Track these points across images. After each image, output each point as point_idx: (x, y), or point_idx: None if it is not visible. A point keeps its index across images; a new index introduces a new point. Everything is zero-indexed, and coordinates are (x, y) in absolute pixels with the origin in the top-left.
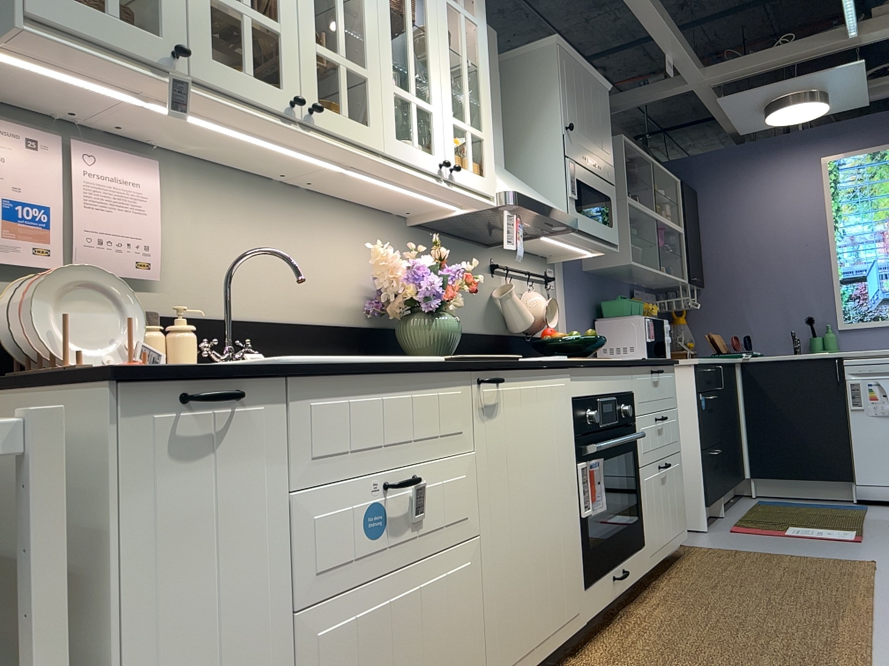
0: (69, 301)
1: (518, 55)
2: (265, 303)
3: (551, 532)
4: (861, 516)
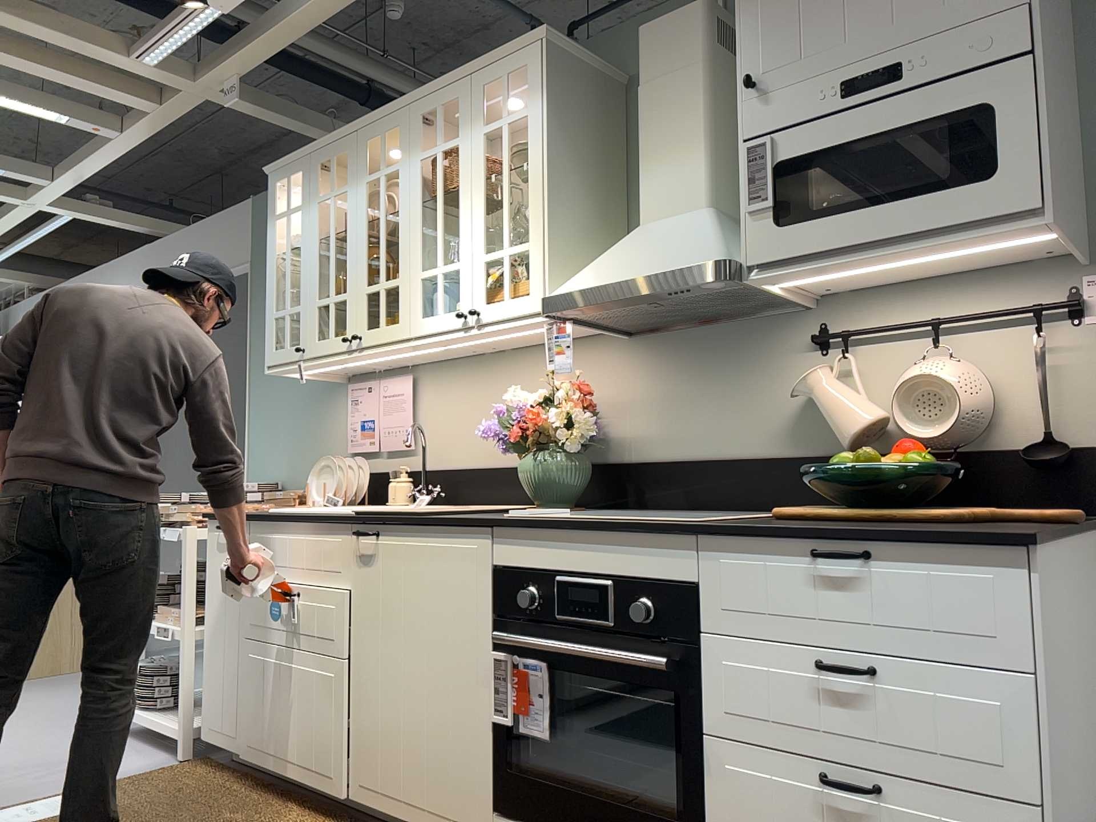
0: (327, 473)
1: None
2: (475, 453)
3: (435, 705)
4: None
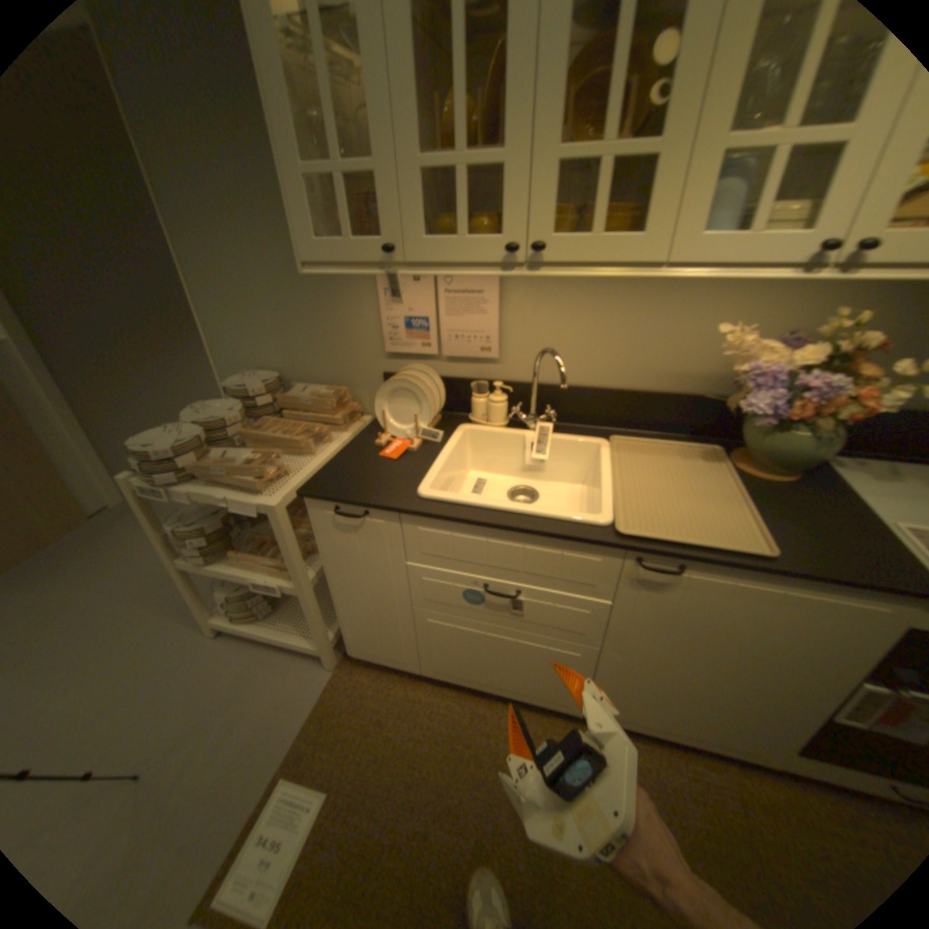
0: (402, 395)
1: None
2: (596, 372)
3: (743, 697)
4: None
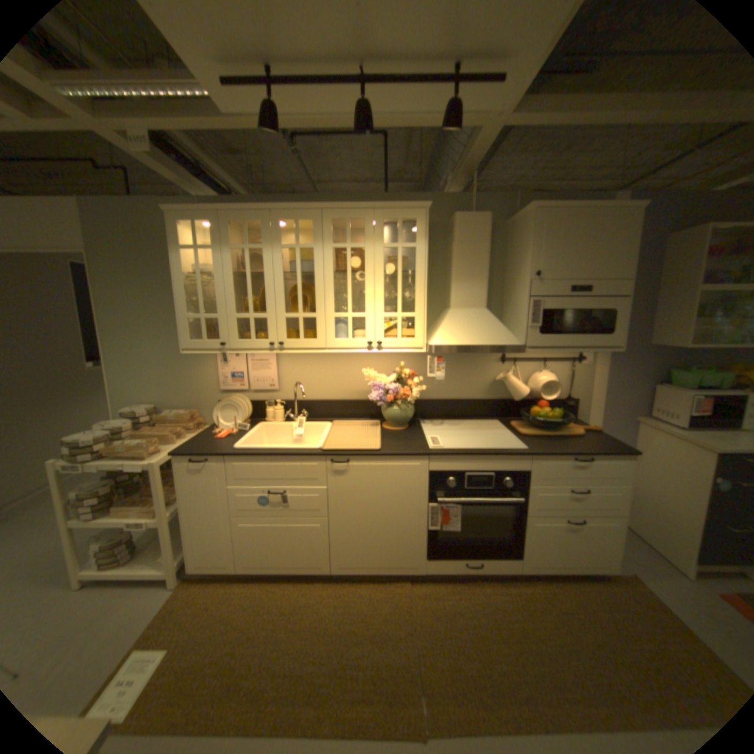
0: (228, 408)
1: (519, 215)
2: (324, 393)
3: (392, 528)
4: None
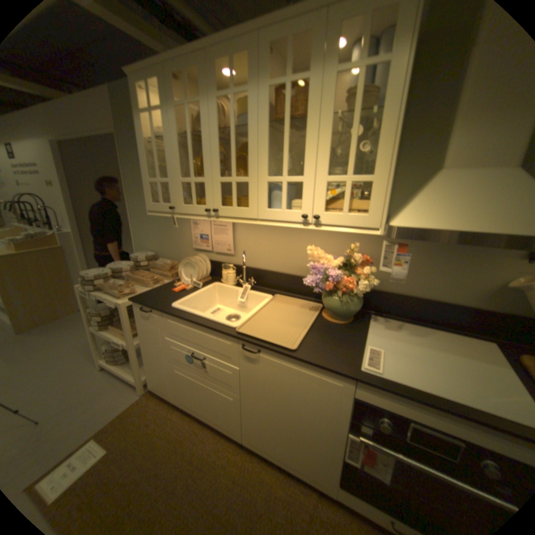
0: (189, 265)
1: None
2: (273, 263)
3: (302, 436)
4: None
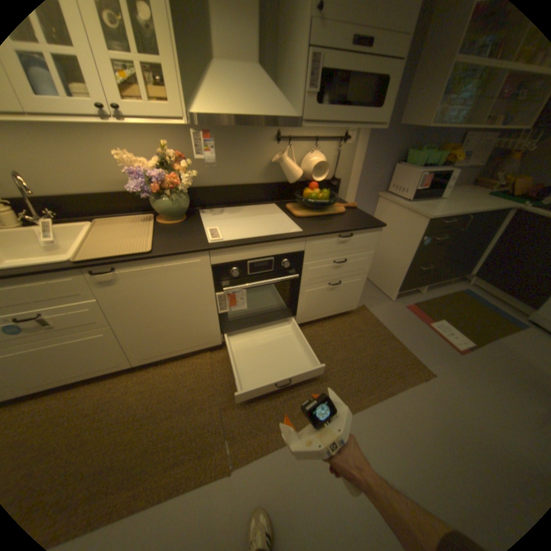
0: None
1: None
2: (70, 185)
3: (184, 320)
4: (505, 335)
